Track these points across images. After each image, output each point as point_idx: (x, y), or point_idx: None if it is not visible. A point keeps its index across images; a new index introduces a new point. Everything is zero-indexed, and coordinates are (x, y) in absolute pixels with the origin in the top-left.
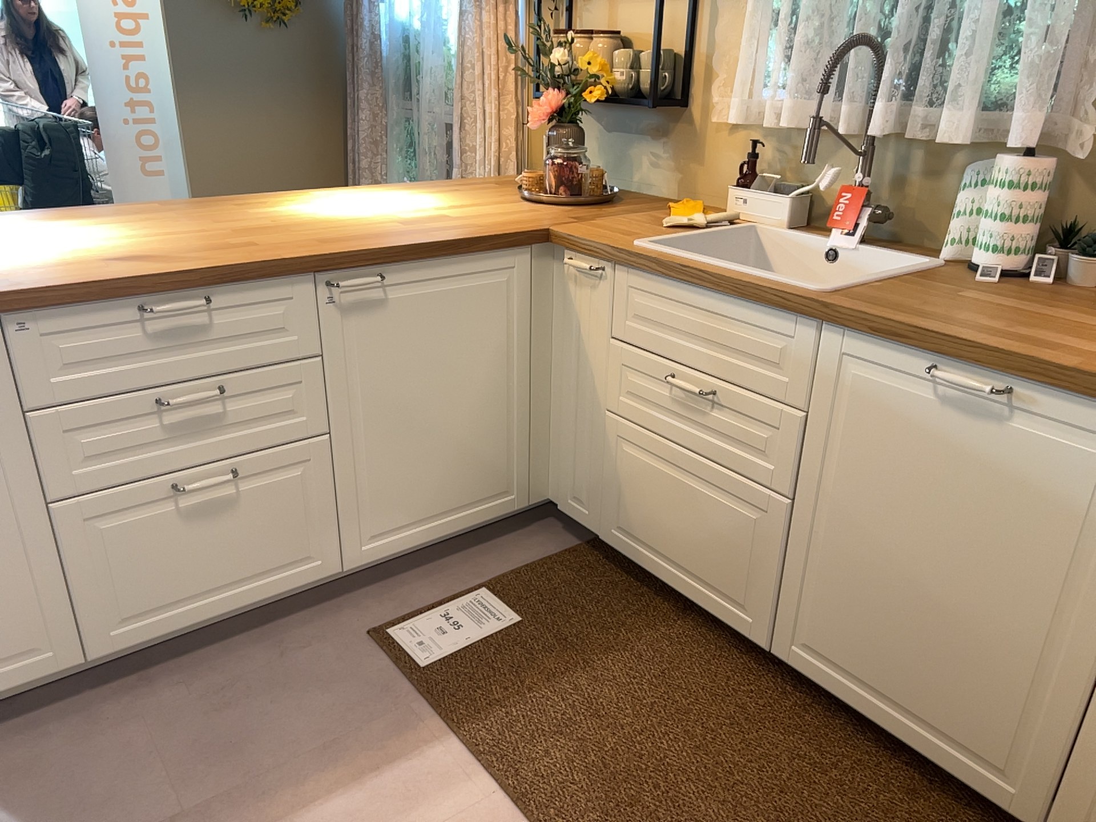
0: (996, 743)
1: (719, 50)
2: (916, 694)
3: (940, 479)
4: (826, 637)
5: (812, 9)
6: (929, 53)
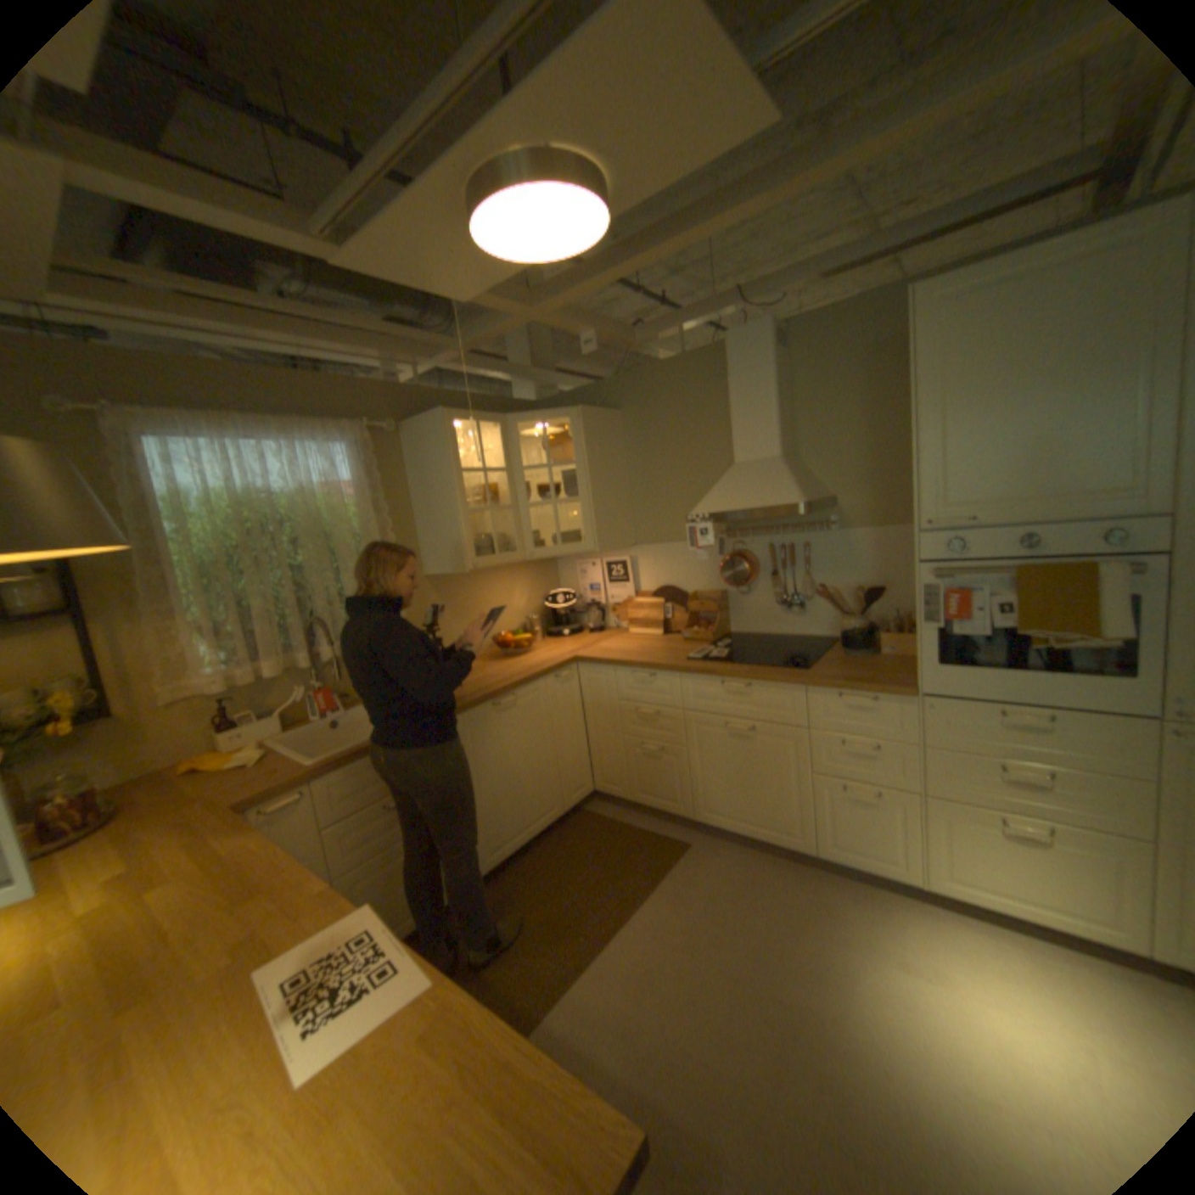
0: (548, 803)
1: (151, 659)
2: (527, 818)
3: (506, 740)
4: (496, 841)
5: (227, 617)
6: (318, 621)
